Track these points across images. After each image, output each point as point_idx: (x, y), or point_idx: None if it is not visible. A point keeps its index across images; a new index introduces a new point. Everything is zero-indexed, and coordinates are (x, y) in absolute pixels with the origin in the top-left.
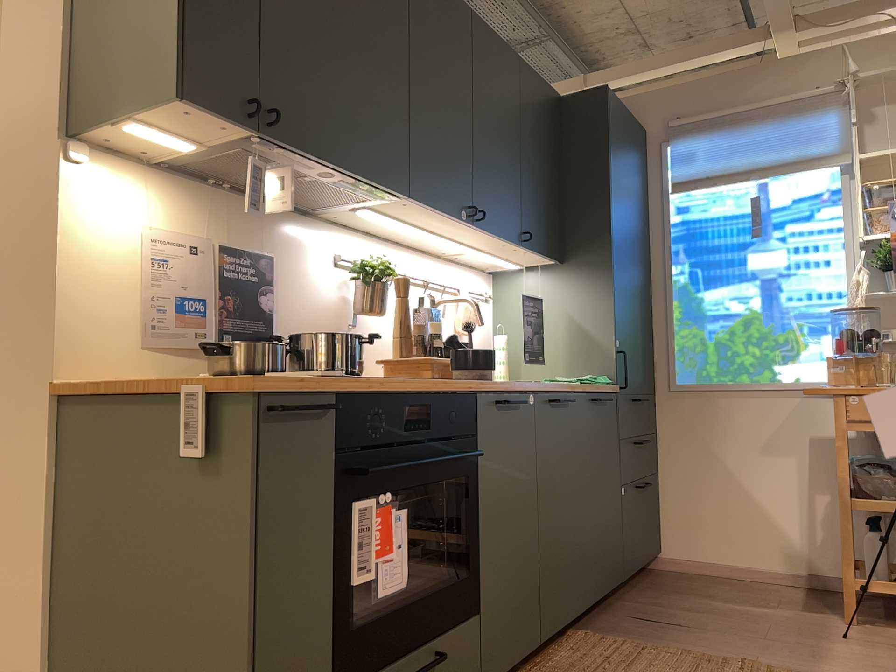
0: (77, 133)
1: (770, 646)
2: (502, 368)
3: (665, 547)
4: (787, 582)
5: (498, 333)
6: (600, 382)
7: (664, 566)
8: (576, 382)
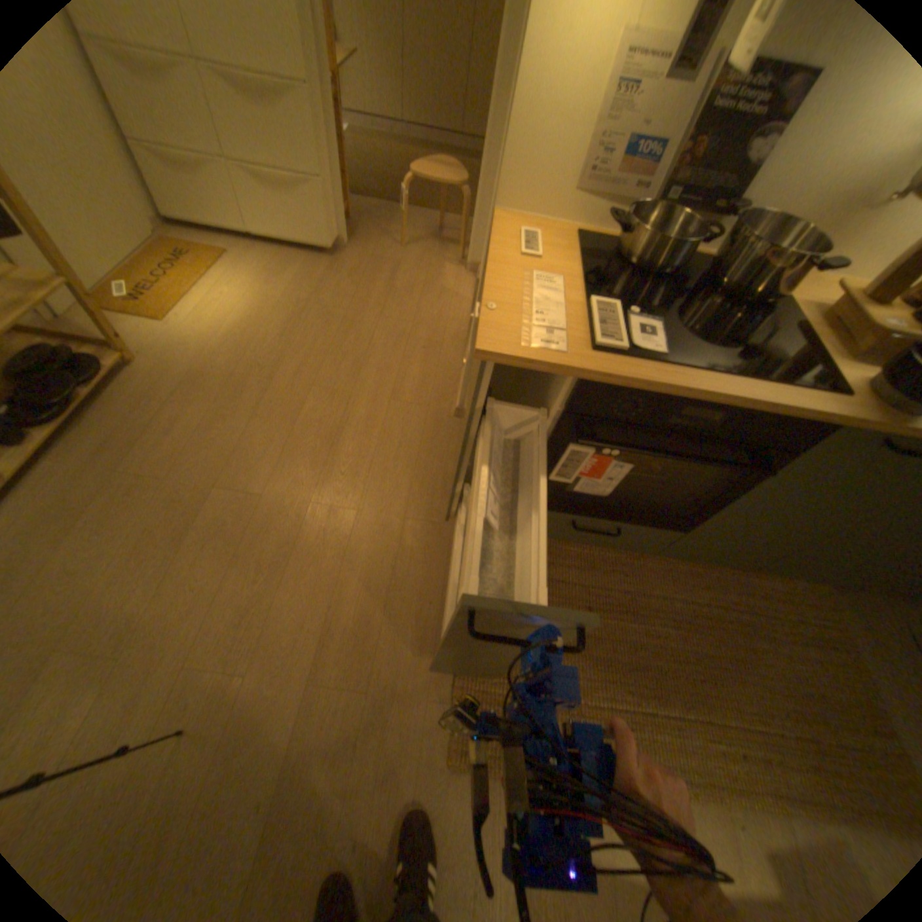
0: None
1: None
2: None
3: None
4: None
5: None
6: None
7: None
8: None
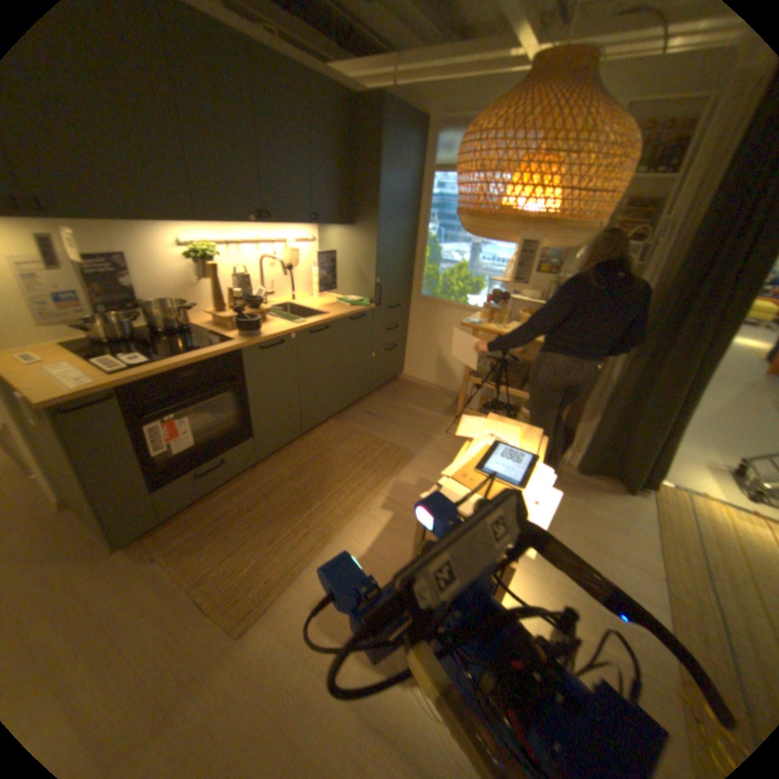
0: None
1: (409, 437)
2: (315, 288)
3: (404, 371)
4: (449, 395)
5: (314, 266)
6: (360, 306)
7: (402, 379)
8: (348, 304)
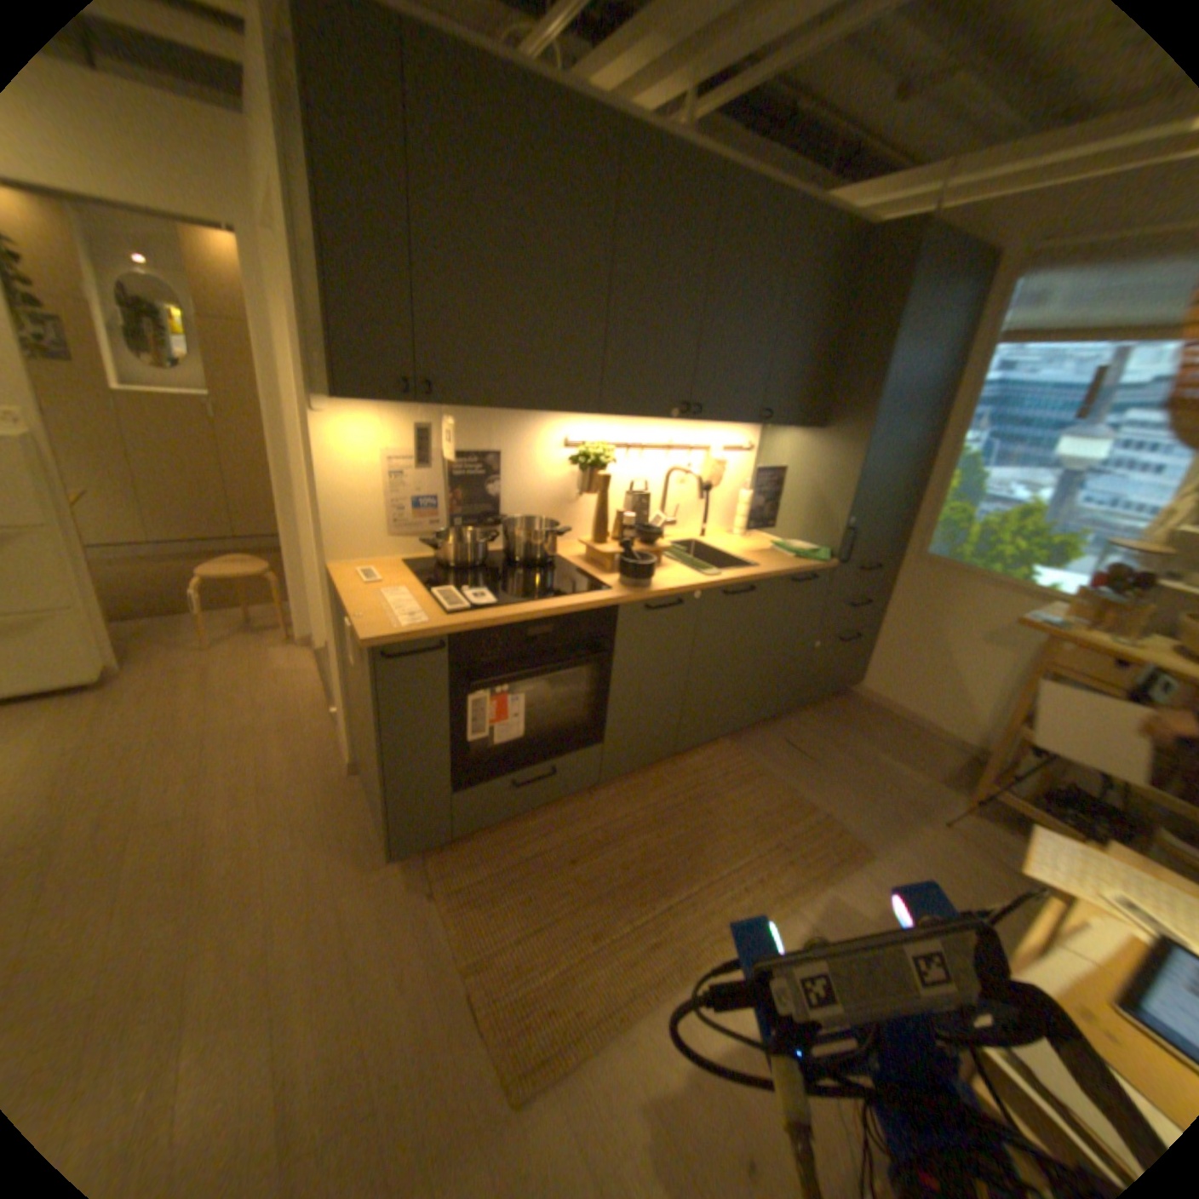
0: (310, 390)
1: (867, 811)
2: (737, 521)
3: (866, 681)
4: (958, 748)
5: (743, 488)
6: (811, 560)
7: (859, 694)
8: (790, 554)
